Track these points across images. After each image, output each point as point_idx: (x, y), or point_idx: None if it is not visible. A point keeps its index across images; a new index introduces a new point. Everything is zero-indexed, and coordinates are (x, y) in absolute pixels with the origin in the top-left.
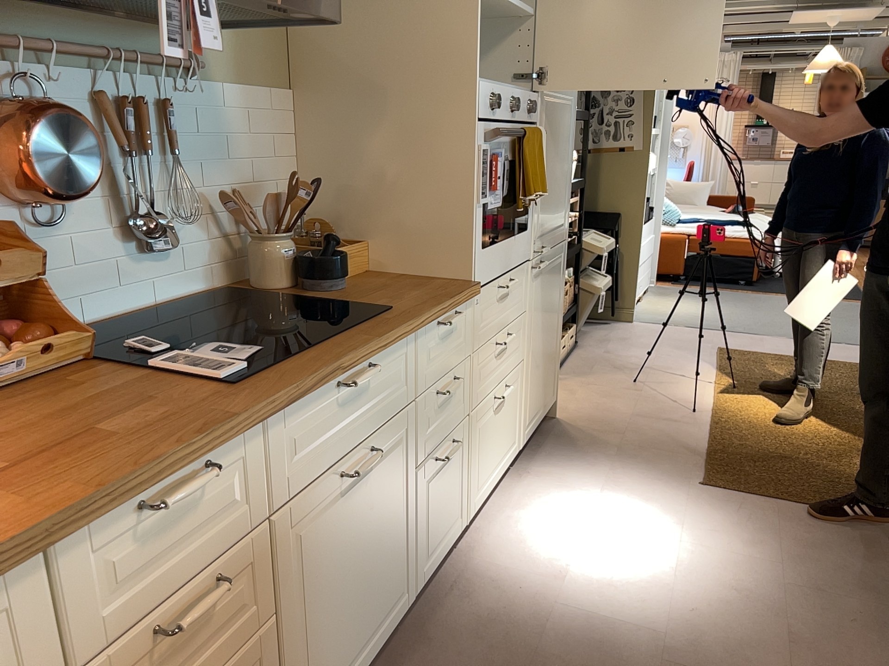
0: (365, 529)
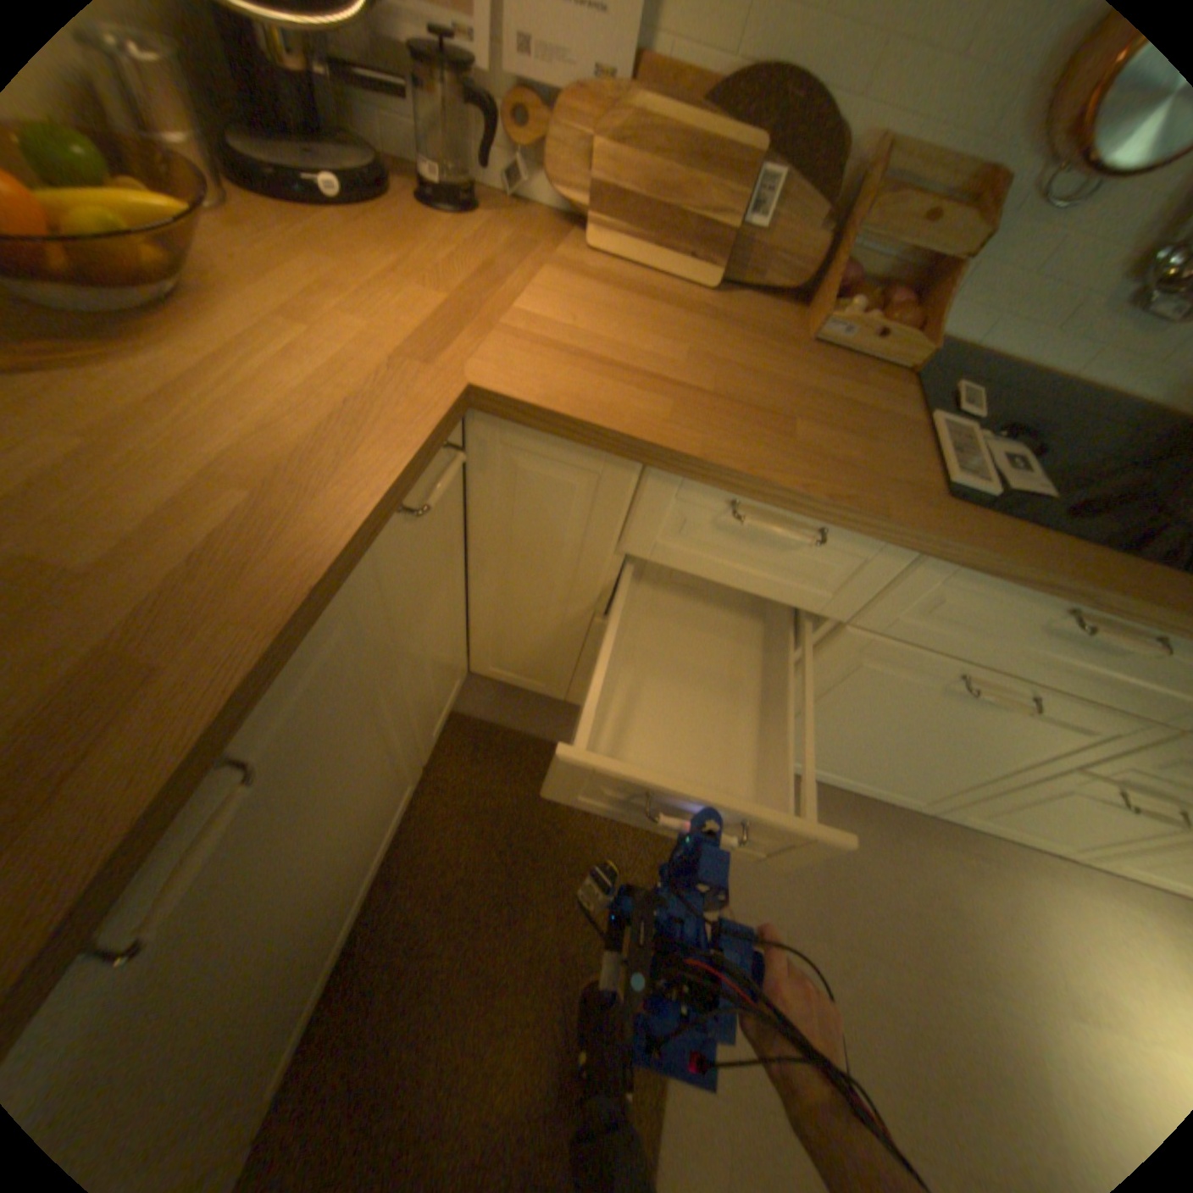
0: (939, 733)
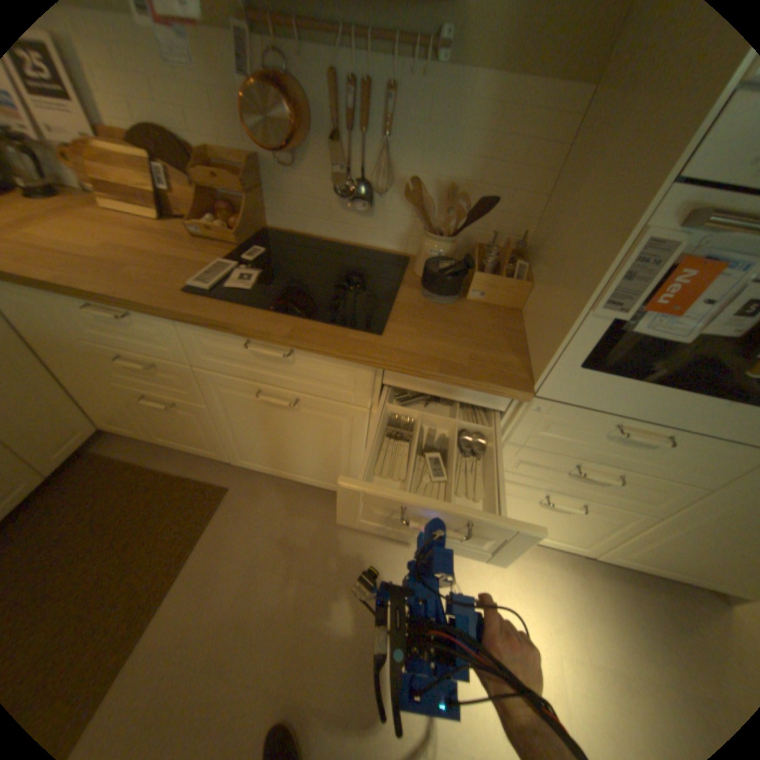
0: (292, 432)
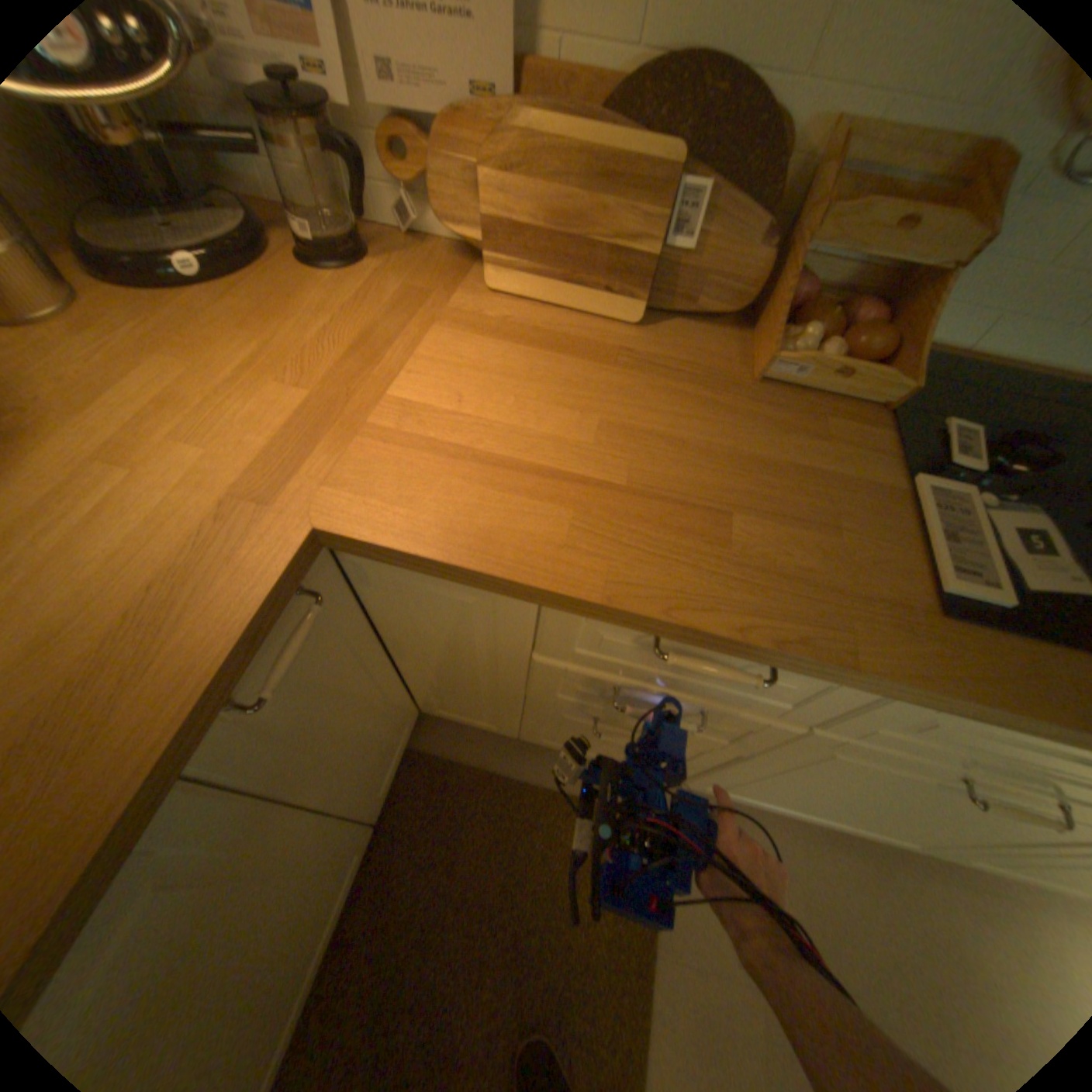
0: (935, 810)
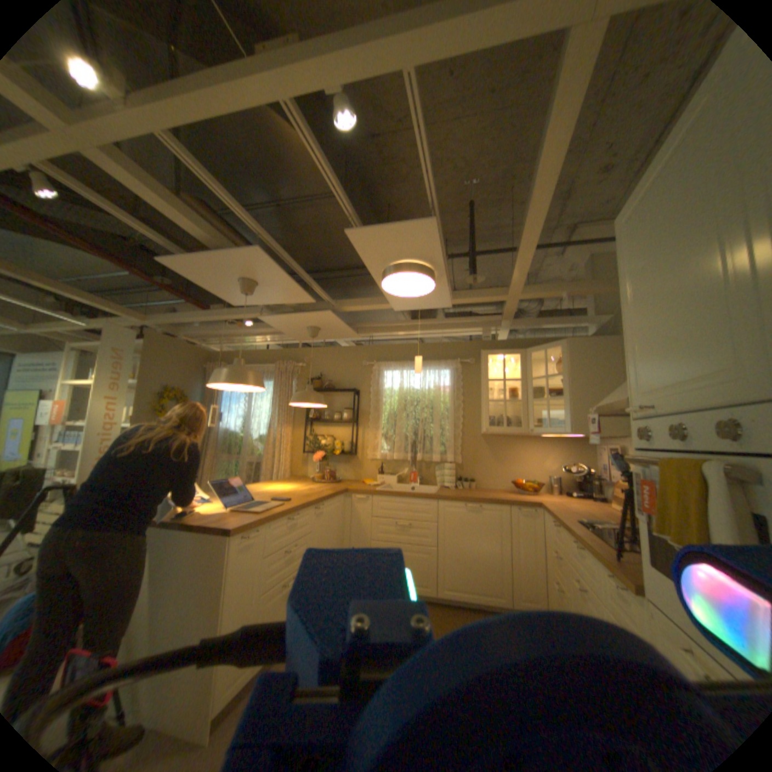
0: None
